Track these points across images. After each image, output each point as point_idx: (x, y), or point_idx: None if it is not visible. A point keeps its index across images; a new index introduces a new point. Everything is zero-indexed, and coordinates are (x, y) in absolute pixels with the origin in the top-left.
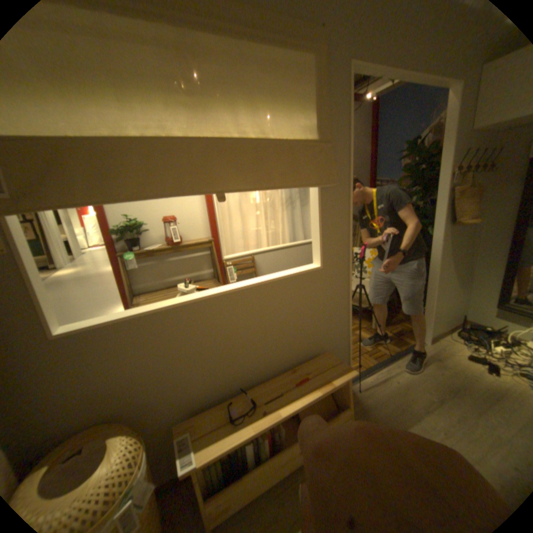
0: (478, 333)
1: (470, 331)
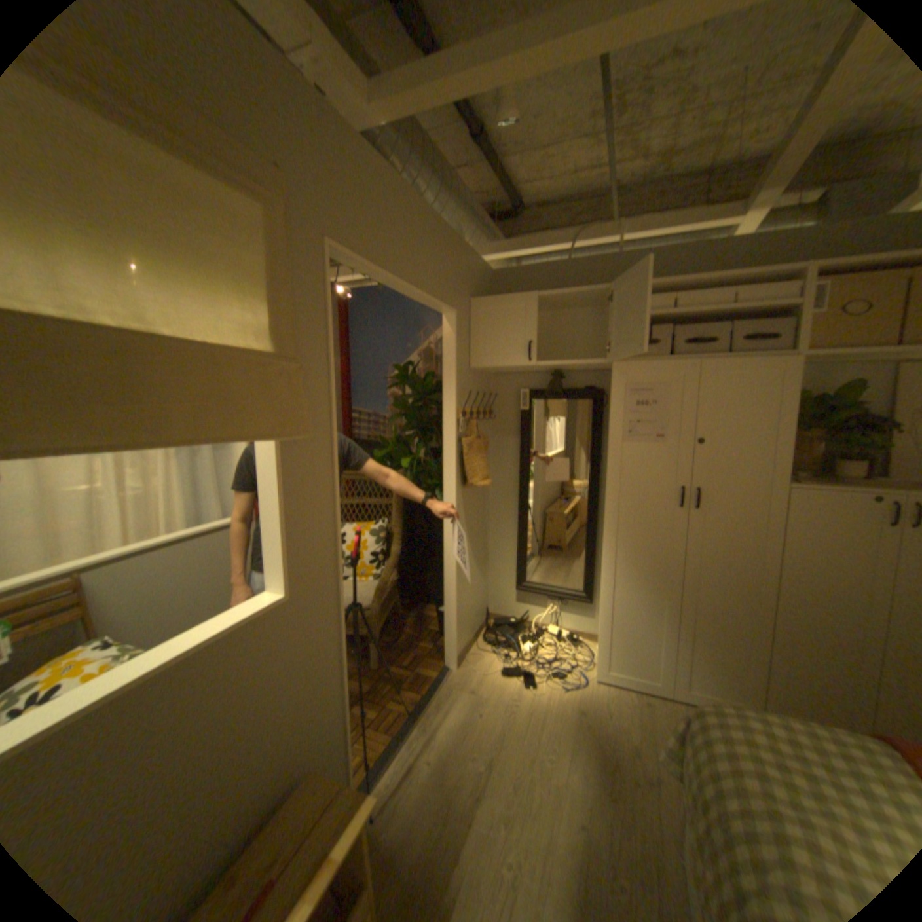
0: (503, 632)
1: (494, 630)
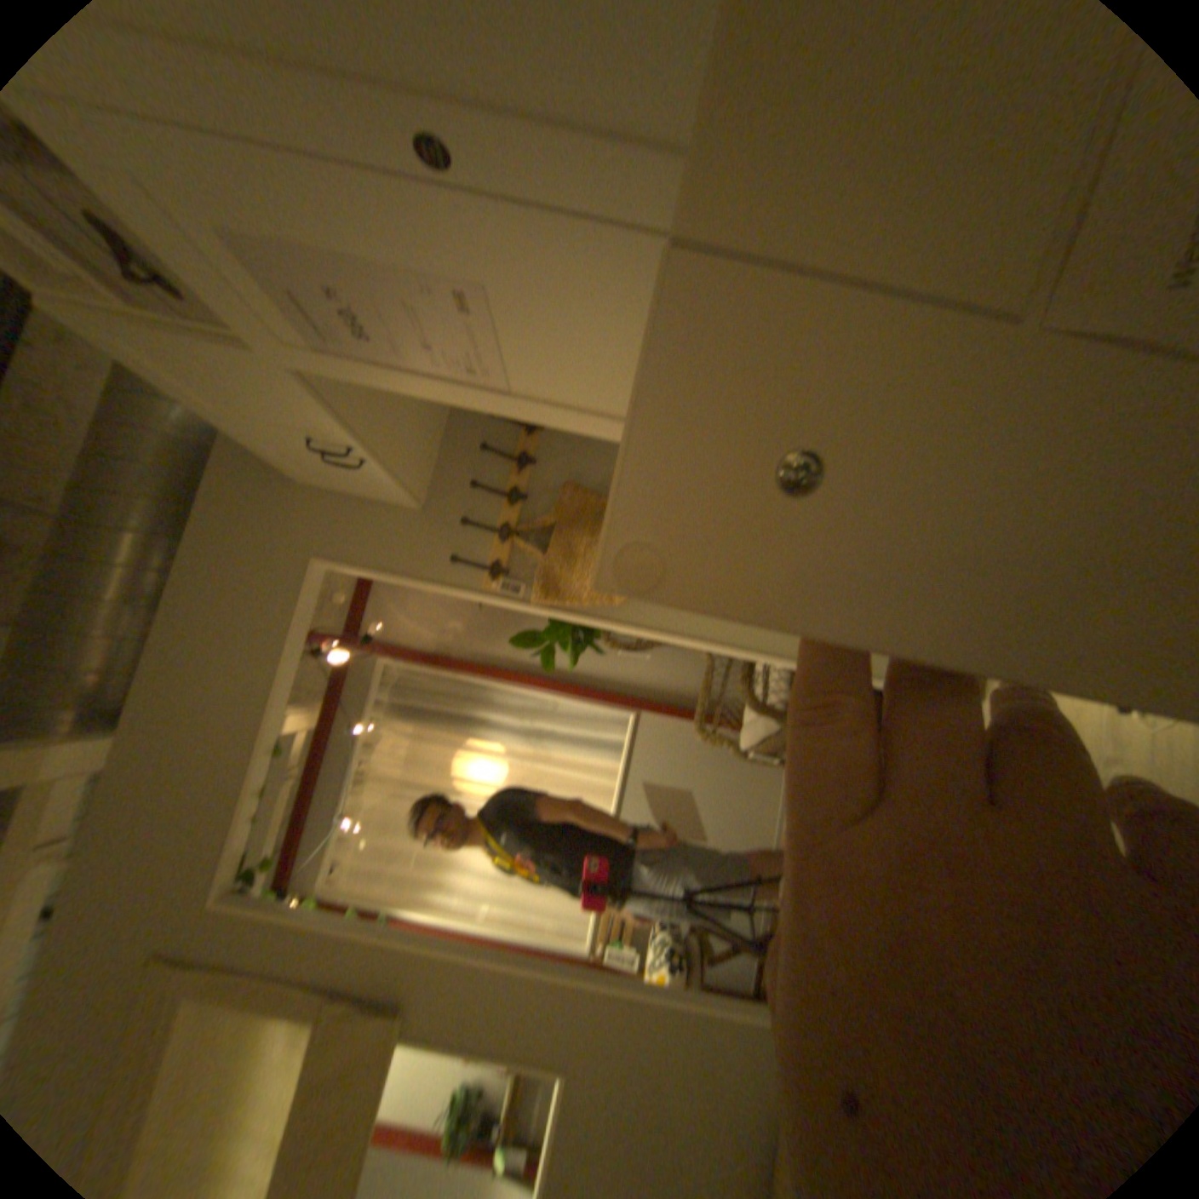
0: None
1: None
